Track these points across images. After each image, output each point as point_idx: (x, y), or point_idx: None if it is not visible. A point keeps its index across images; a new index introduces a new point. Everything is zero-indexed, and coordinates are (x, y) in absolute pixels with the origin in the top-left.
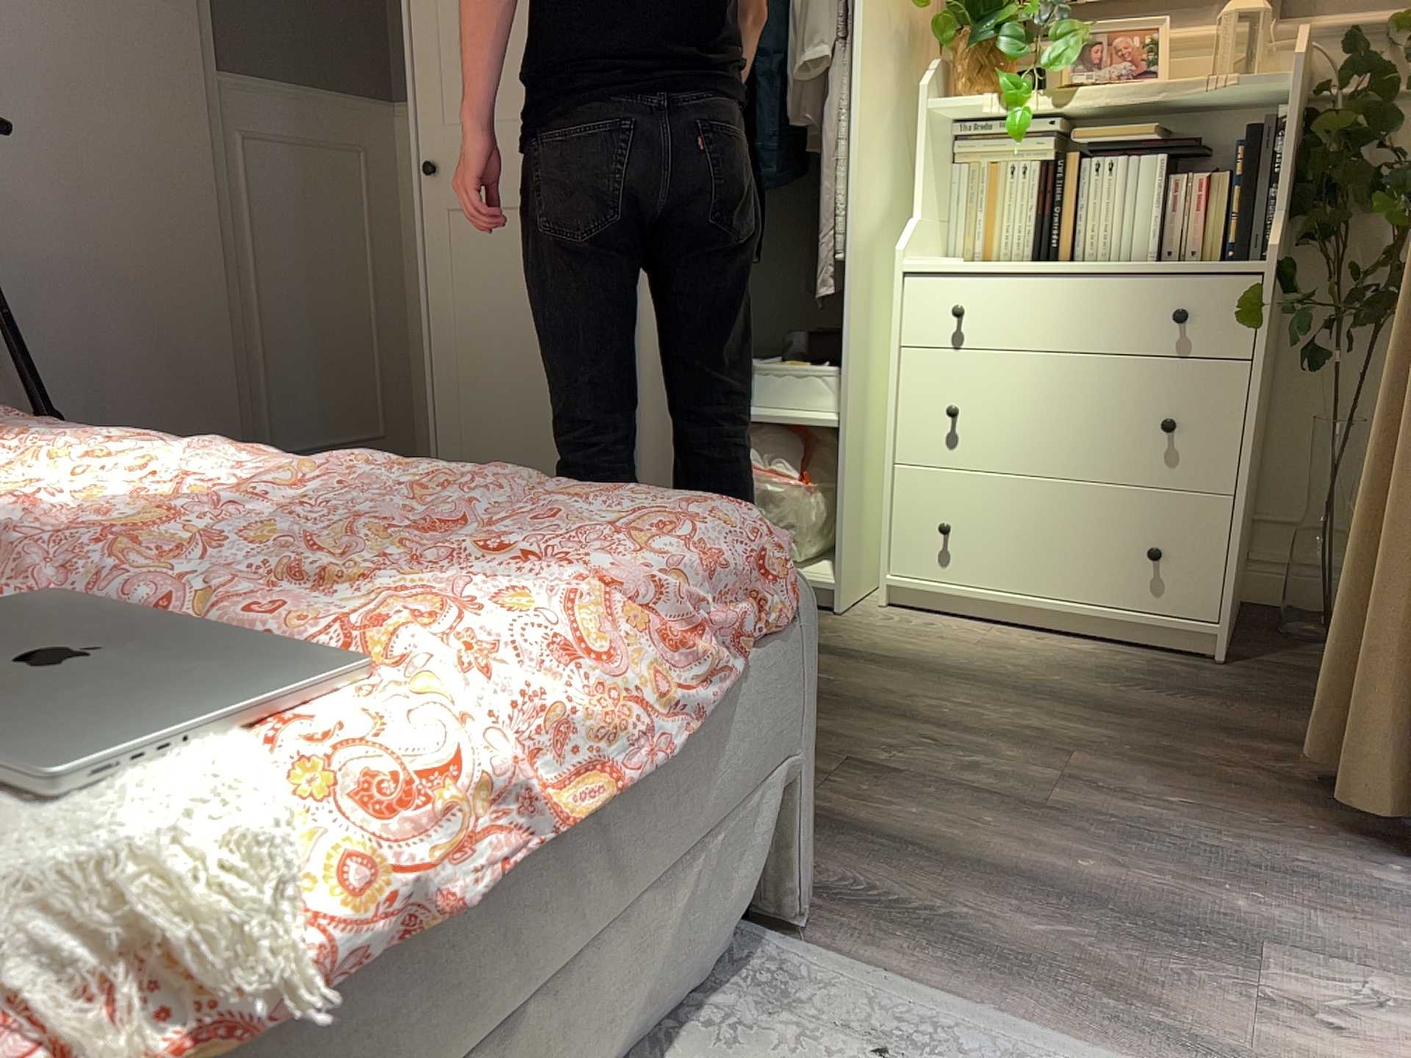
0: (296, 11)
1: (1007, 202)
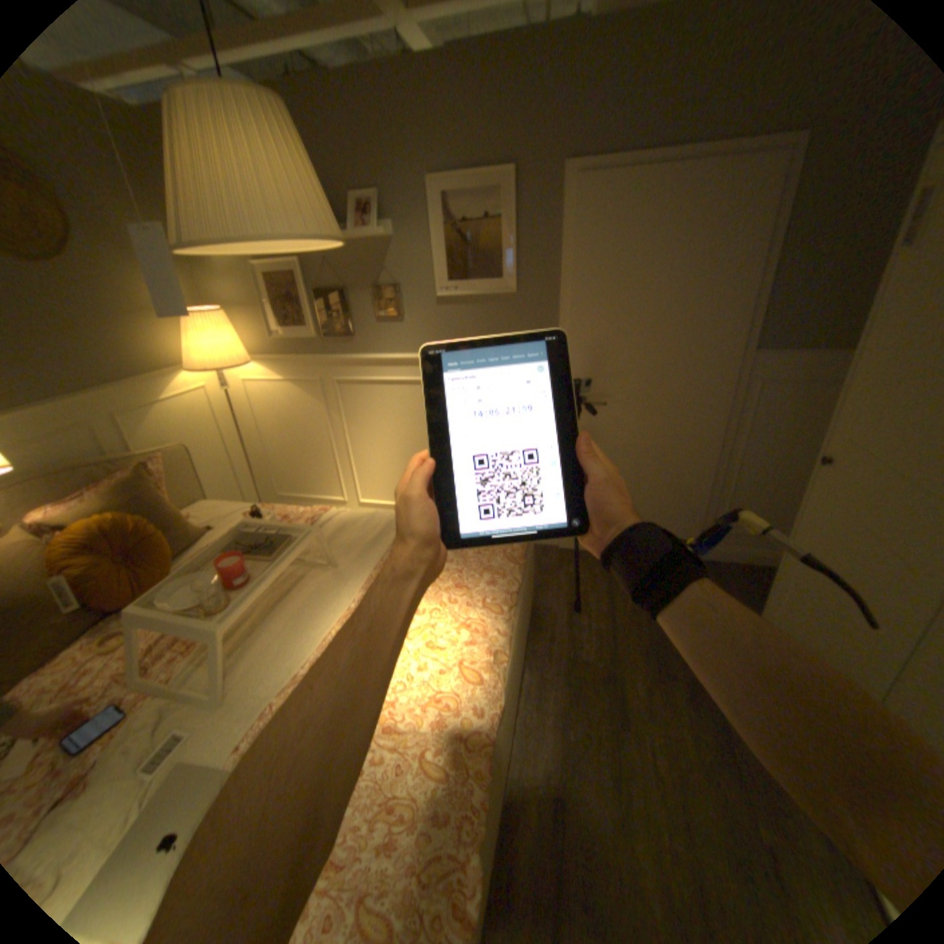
0: (838, 301)
1: None
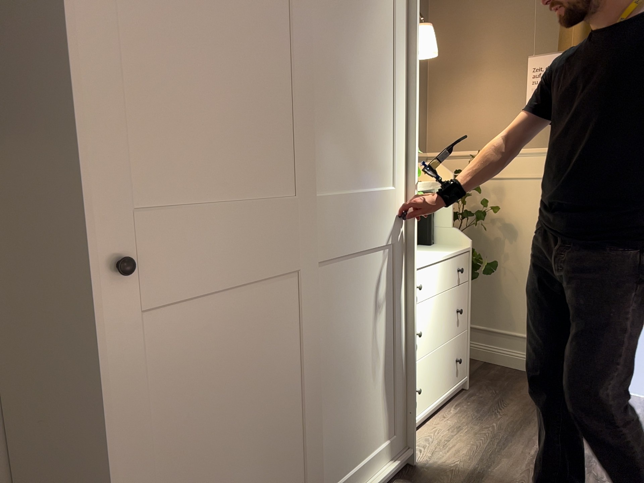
0: None
1: None
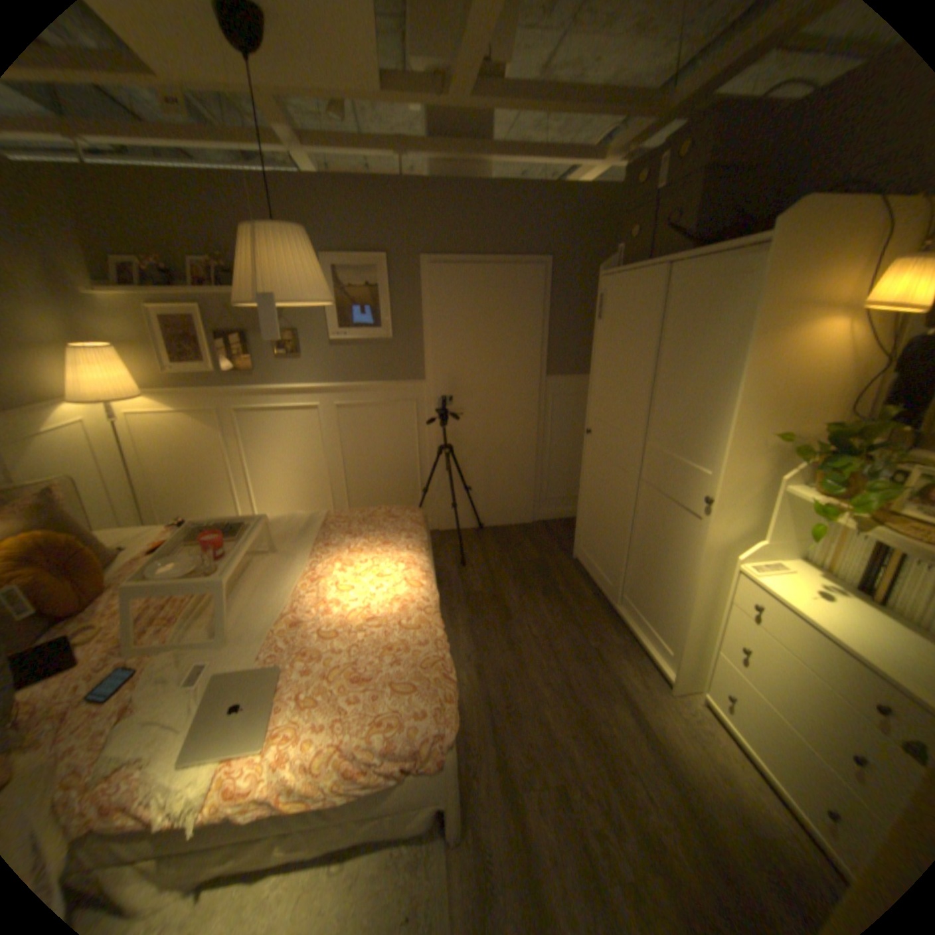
0: (581, 348)
1: (850, 548)
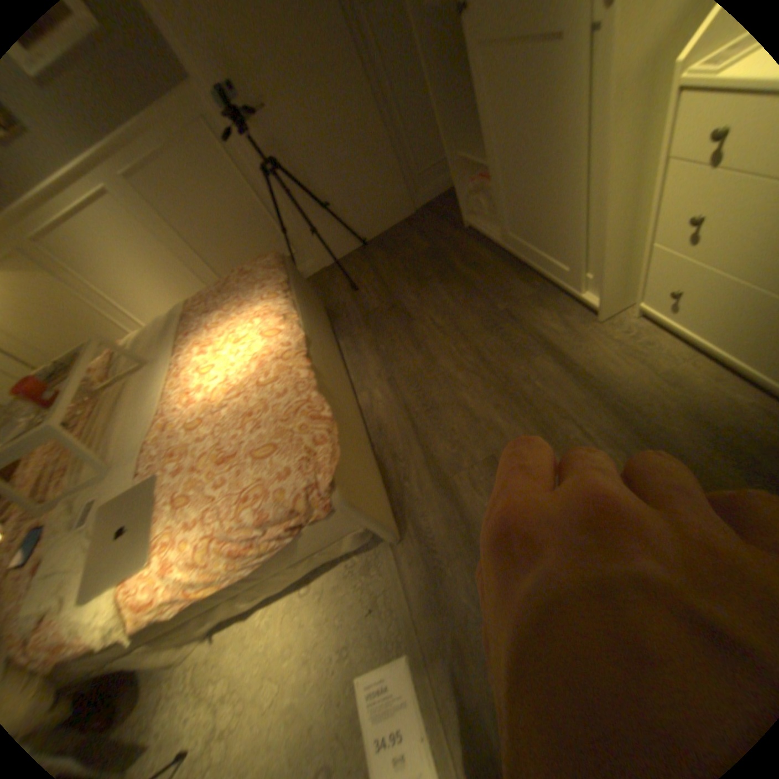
0: None
1: None
